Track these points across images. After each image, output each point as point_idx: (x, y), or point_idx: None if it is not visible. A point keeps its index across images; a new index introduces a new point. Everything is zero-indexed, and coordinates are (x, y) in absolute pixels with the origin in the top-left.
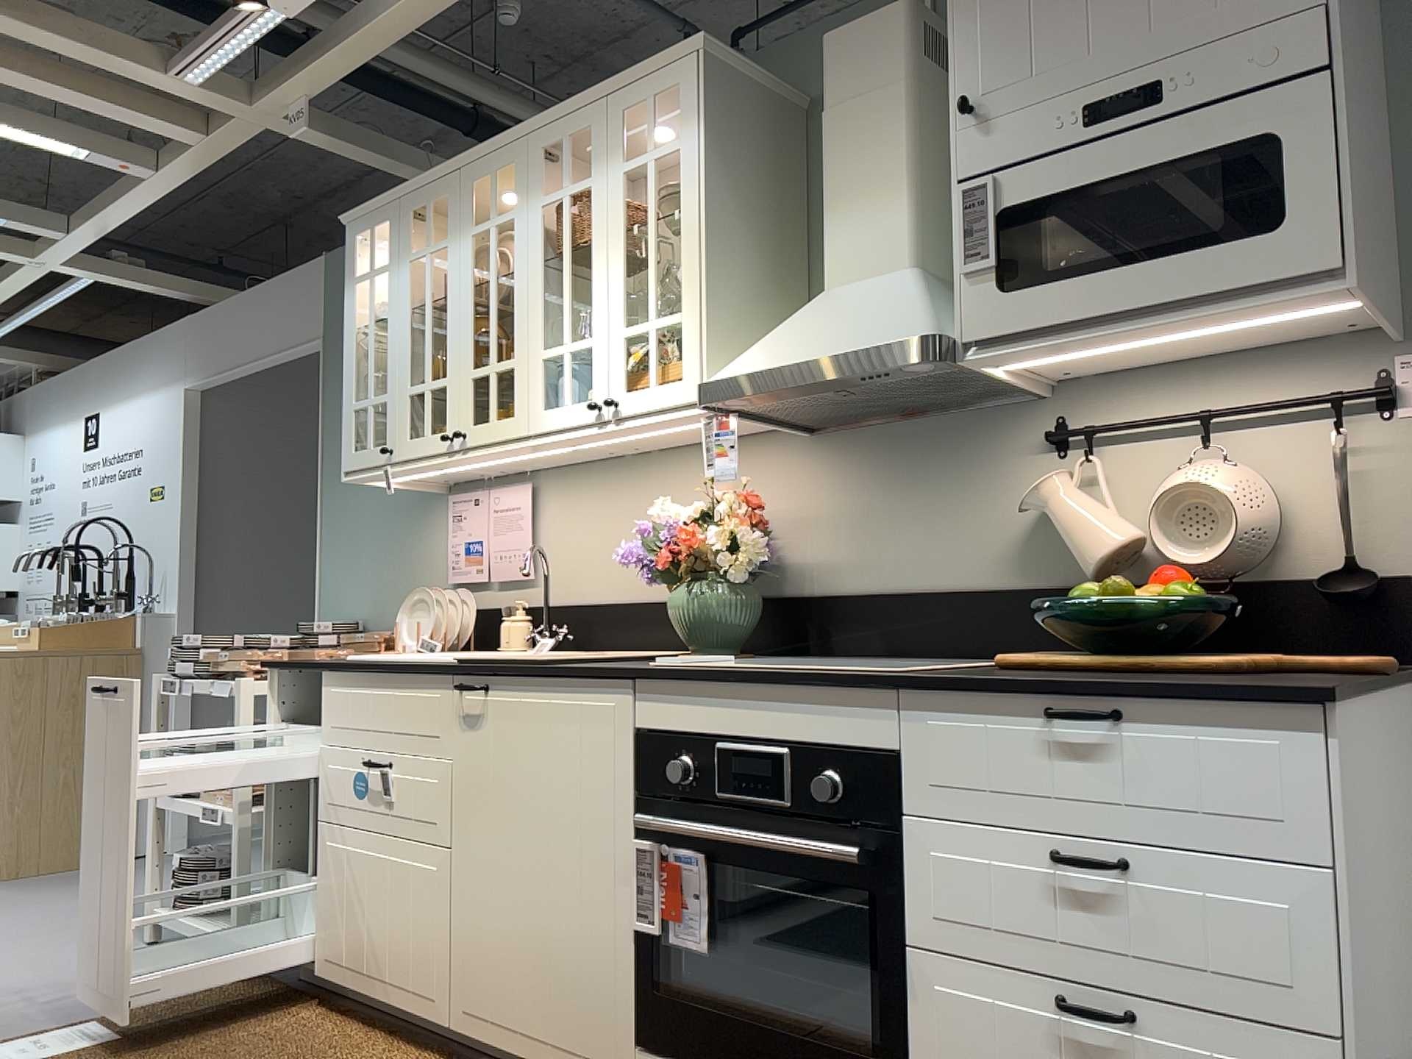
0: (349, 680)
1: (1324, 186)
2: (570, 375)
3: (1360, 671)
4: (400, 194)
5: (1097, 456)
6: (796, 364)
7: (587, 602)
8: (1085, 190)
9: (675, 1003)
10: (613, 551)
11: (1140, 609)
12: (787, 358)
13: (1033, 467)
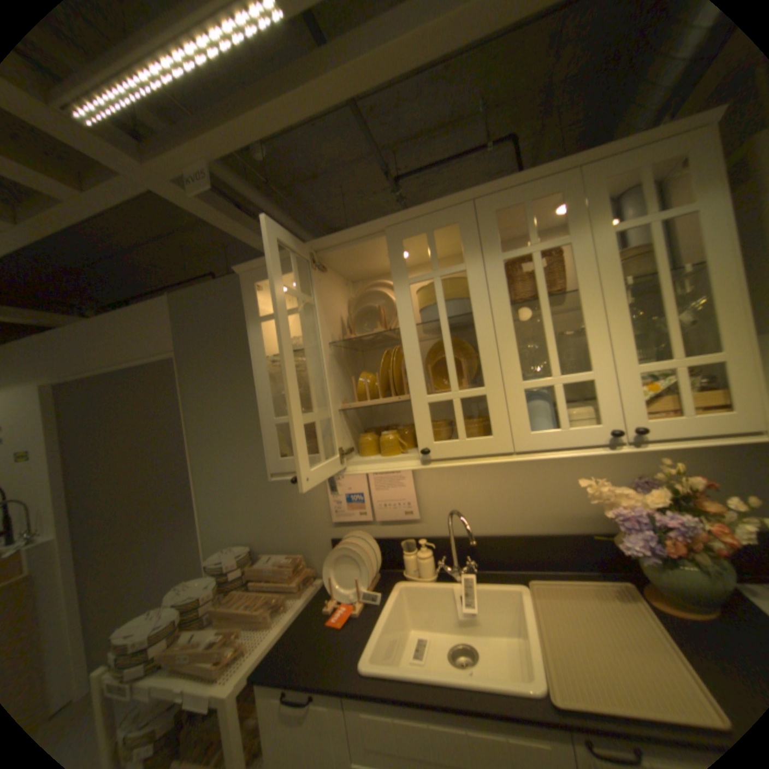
0: (387, 712)
1: None
2: (565, 404)
3: None
4: (308, 247)
5: None
6: None
7: (476, 535)
8: None
9: None
10: (497, 500)
11: None
12: None
13: None
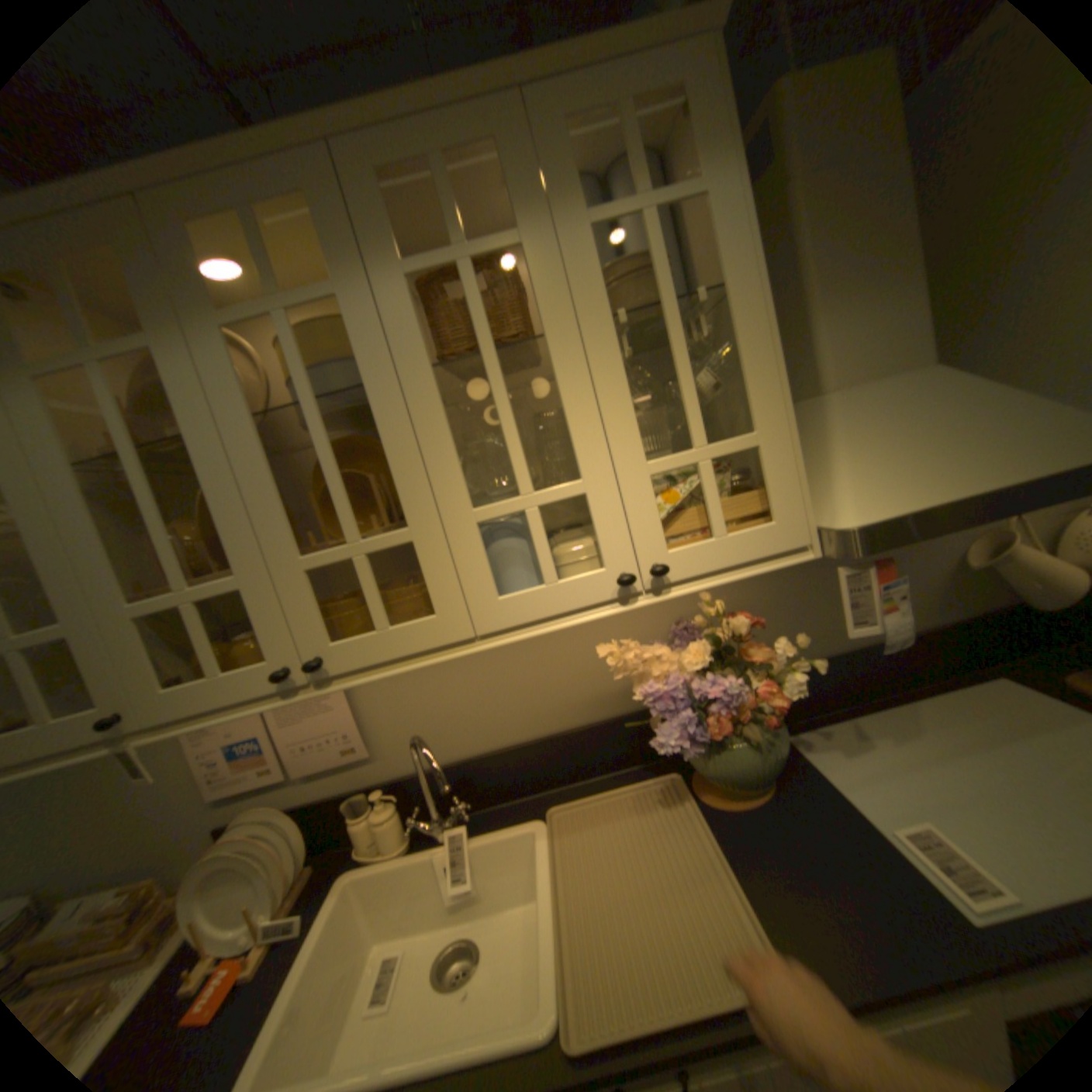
0: None
1: None
2: (545, 539)
3: None
4: None
5: None
6: (1009, 490)
7: (464, 756)
8: None
9: None
10: (488, 695)
11: None
12: (973, 482)
13: None
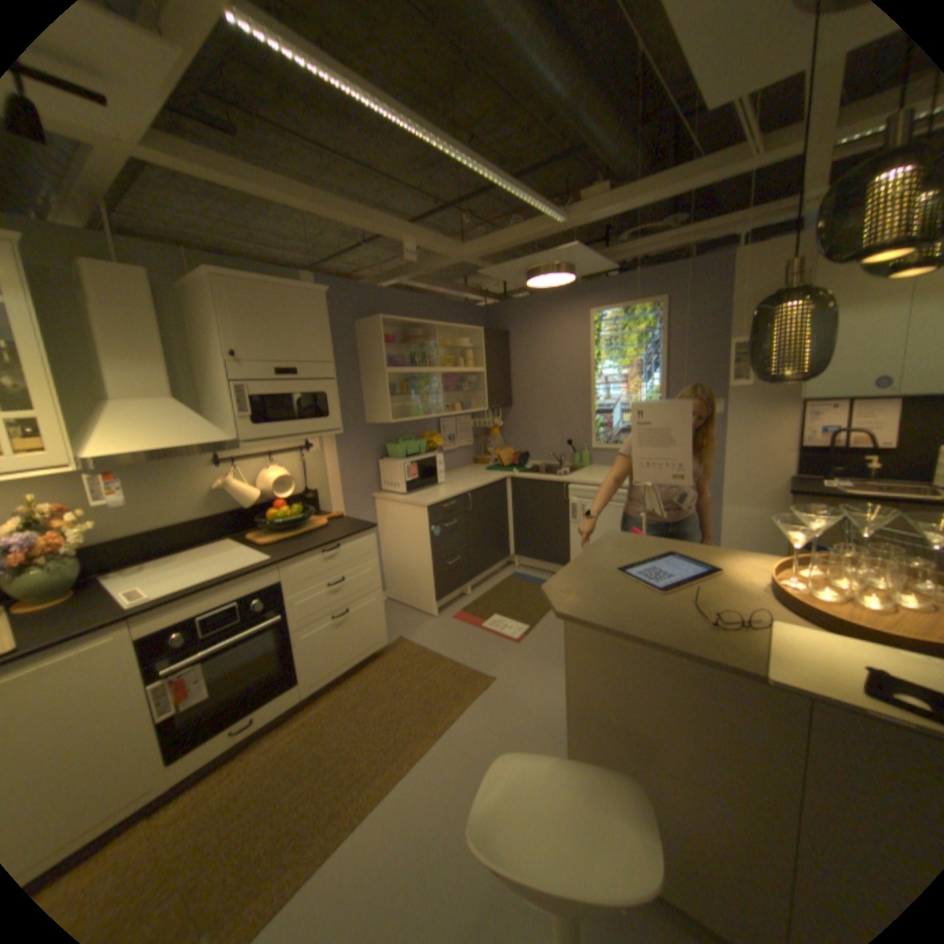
0: None
1: (337, 408)
2: None
3: (330, 516)
4: None
5: (236, 467)
6: (166, 449)
7: None
8: (278, 395)
9: (189, 730)
10: None
11: (290, 515)
12: (153, 445)
13: (207, 472)
